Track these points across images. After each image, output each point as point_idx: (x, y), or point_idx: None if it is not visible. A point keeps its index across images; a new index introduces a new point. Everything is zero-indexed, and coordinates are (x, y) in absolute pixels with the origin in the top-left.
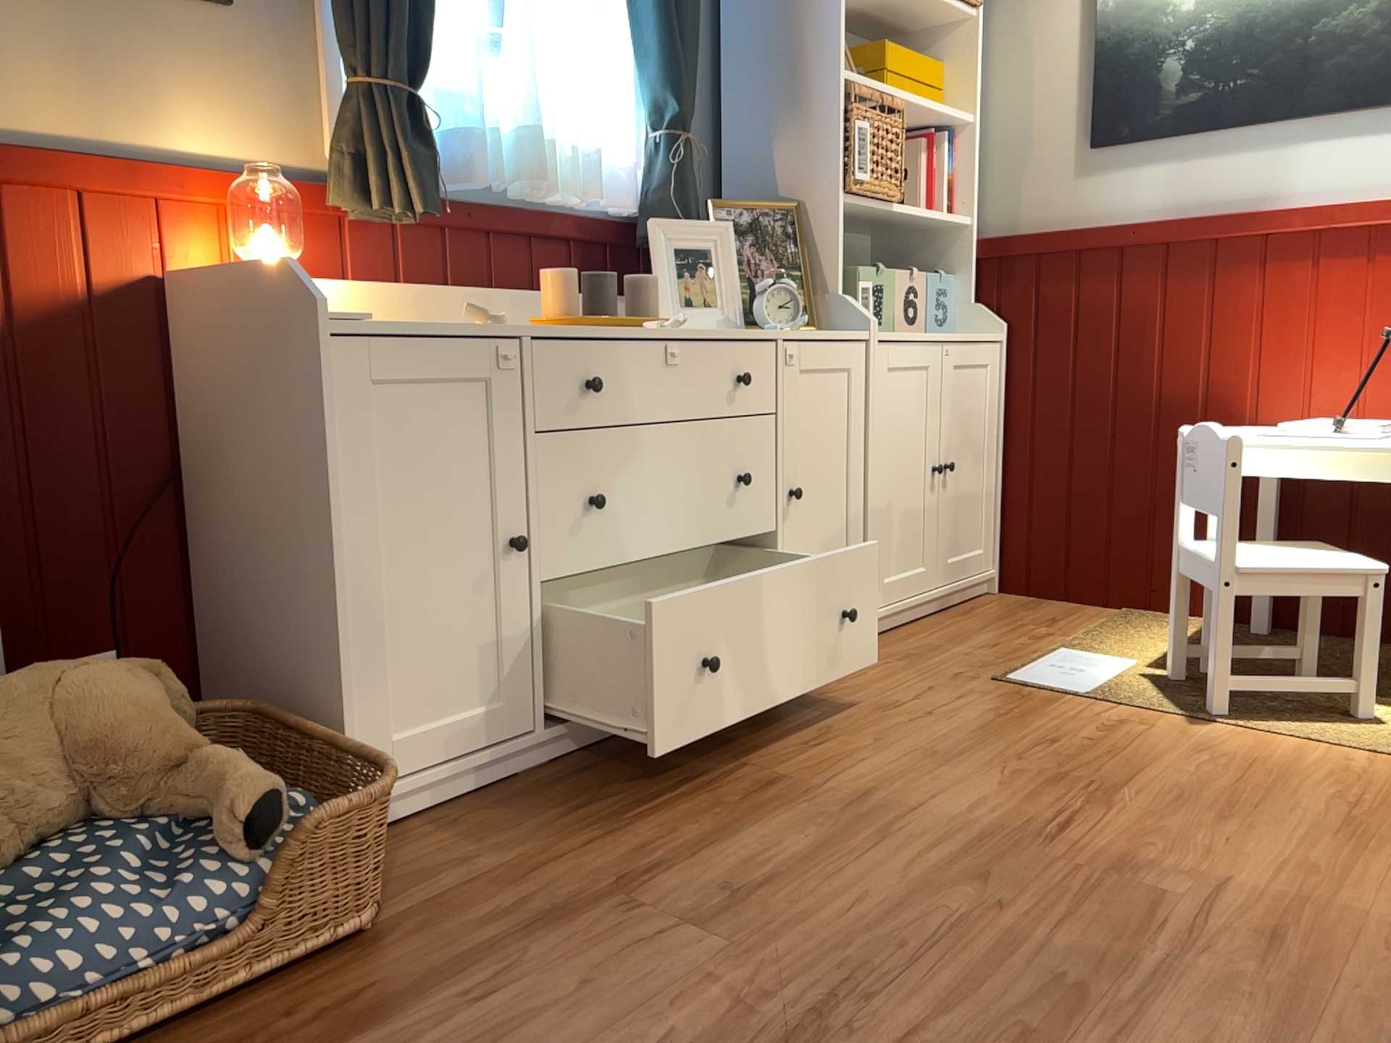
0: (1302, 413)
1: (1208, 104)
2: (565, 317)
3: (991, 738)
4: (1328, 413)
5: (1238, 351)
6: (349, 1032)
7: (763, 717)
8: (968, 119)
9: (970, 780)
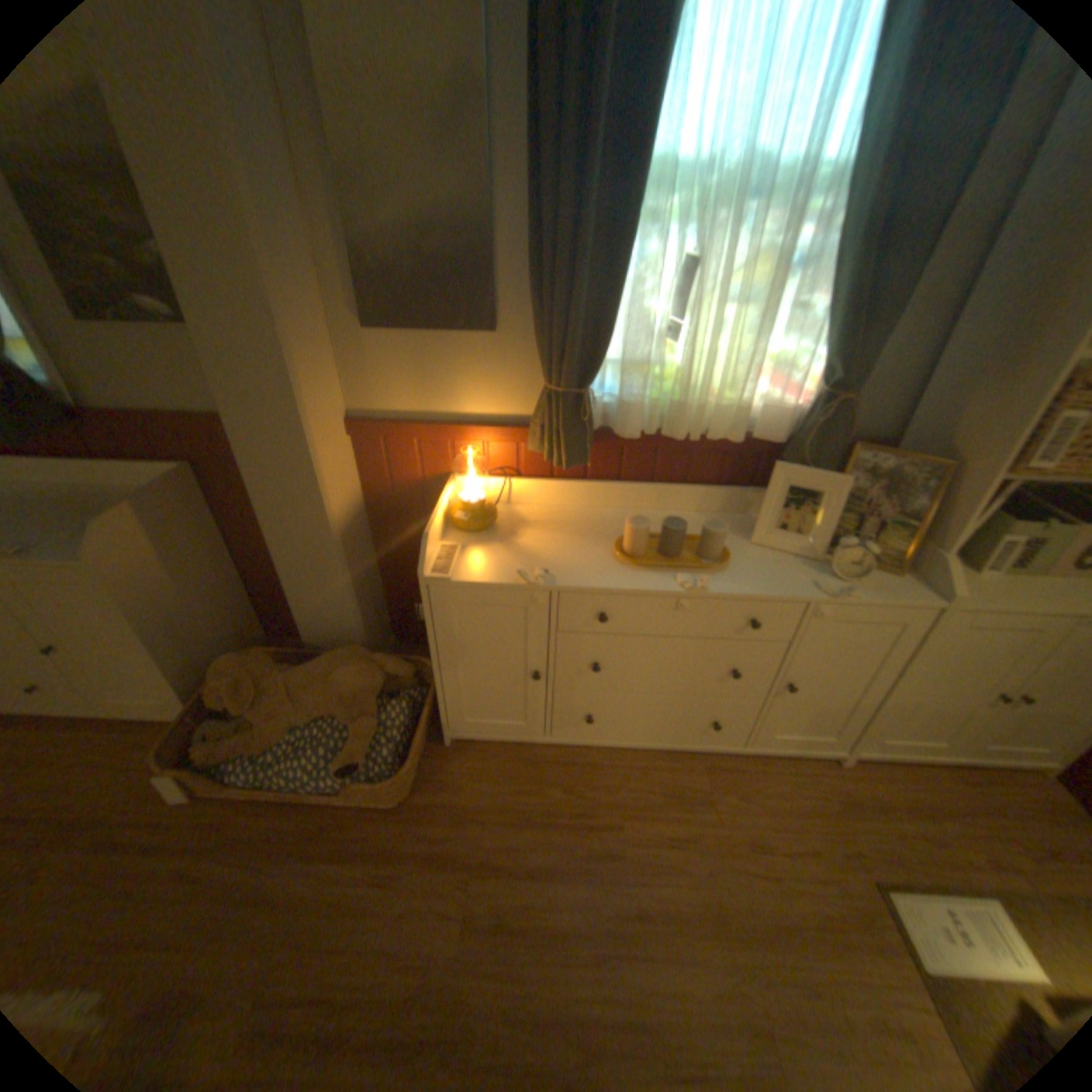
0: None
1: None
2: (626, 556)
3: (779, 947)
4: None
5: None
6: (341, 859)
7: (684, 793)
8: None
9: (708, 972)
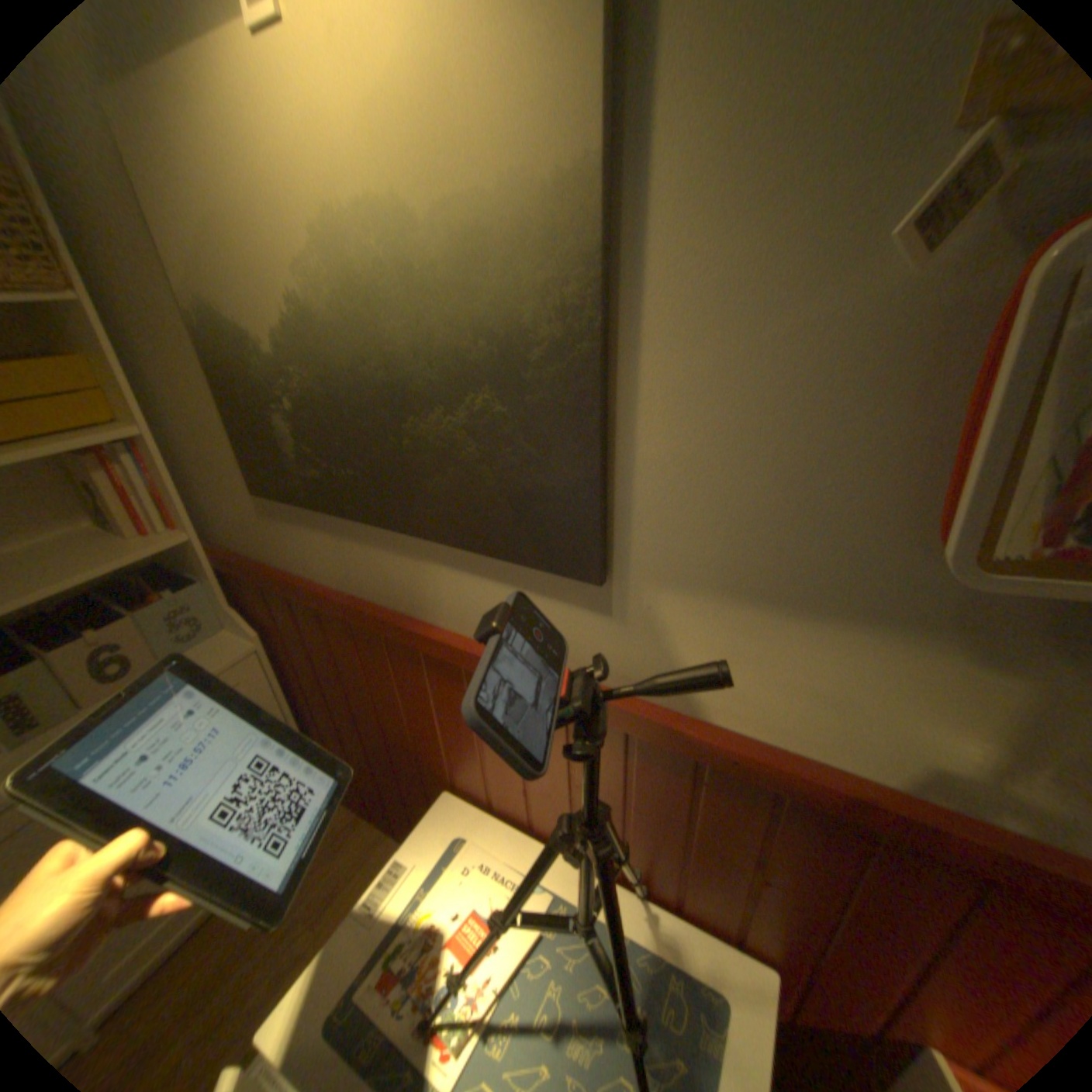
0: (490, 803)
1: (333, 486)
2: None
3: None
4: (508, 812)
5: (431, 734)
6: None
7: None
8: (127, 437)
9: None
